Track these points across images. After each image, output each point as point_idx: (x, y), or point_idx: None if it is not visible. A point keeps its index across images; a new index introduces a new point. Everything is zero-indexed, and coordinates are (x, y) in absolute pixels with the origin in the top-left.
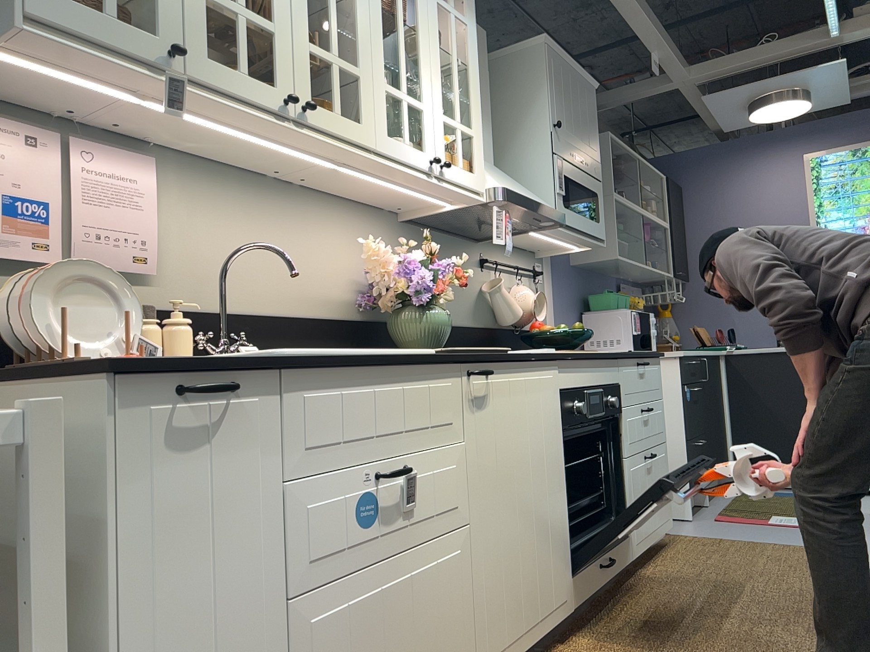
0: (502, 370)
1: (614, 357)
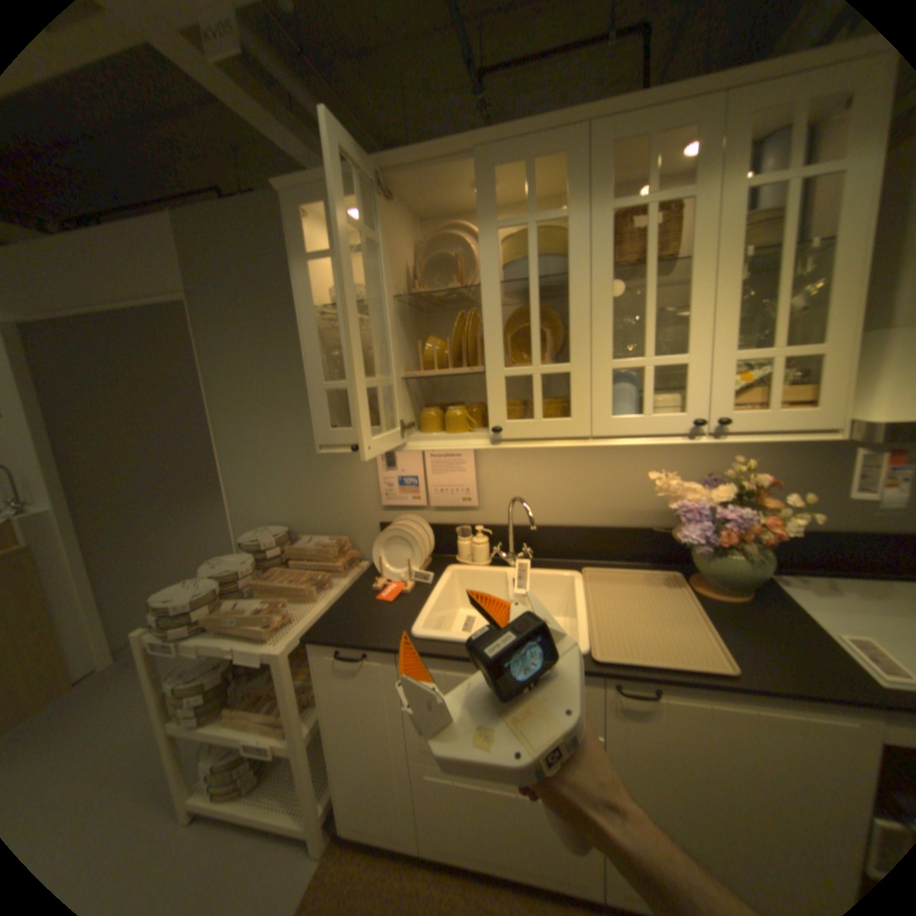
0: (696, 695)
1: None
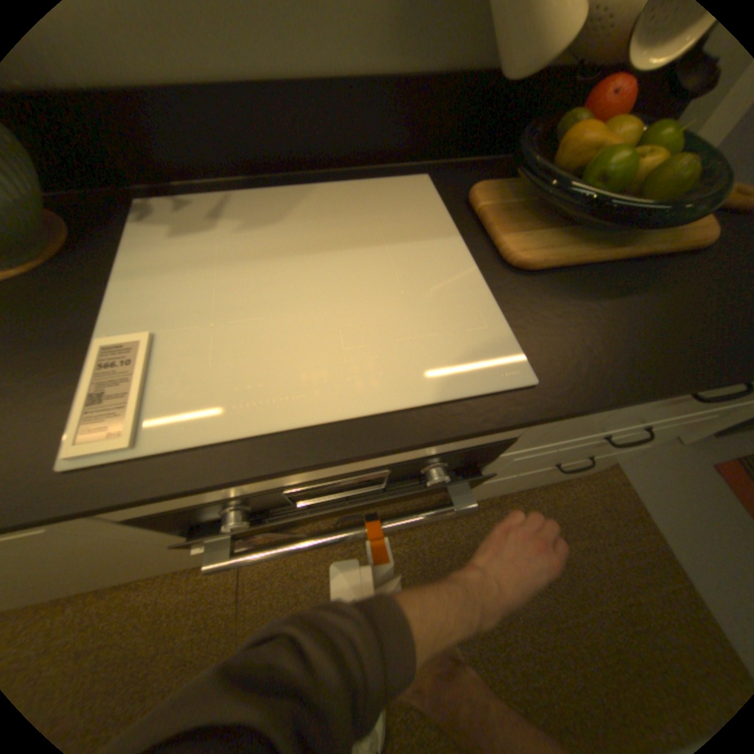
0: None
1: (482, 434)
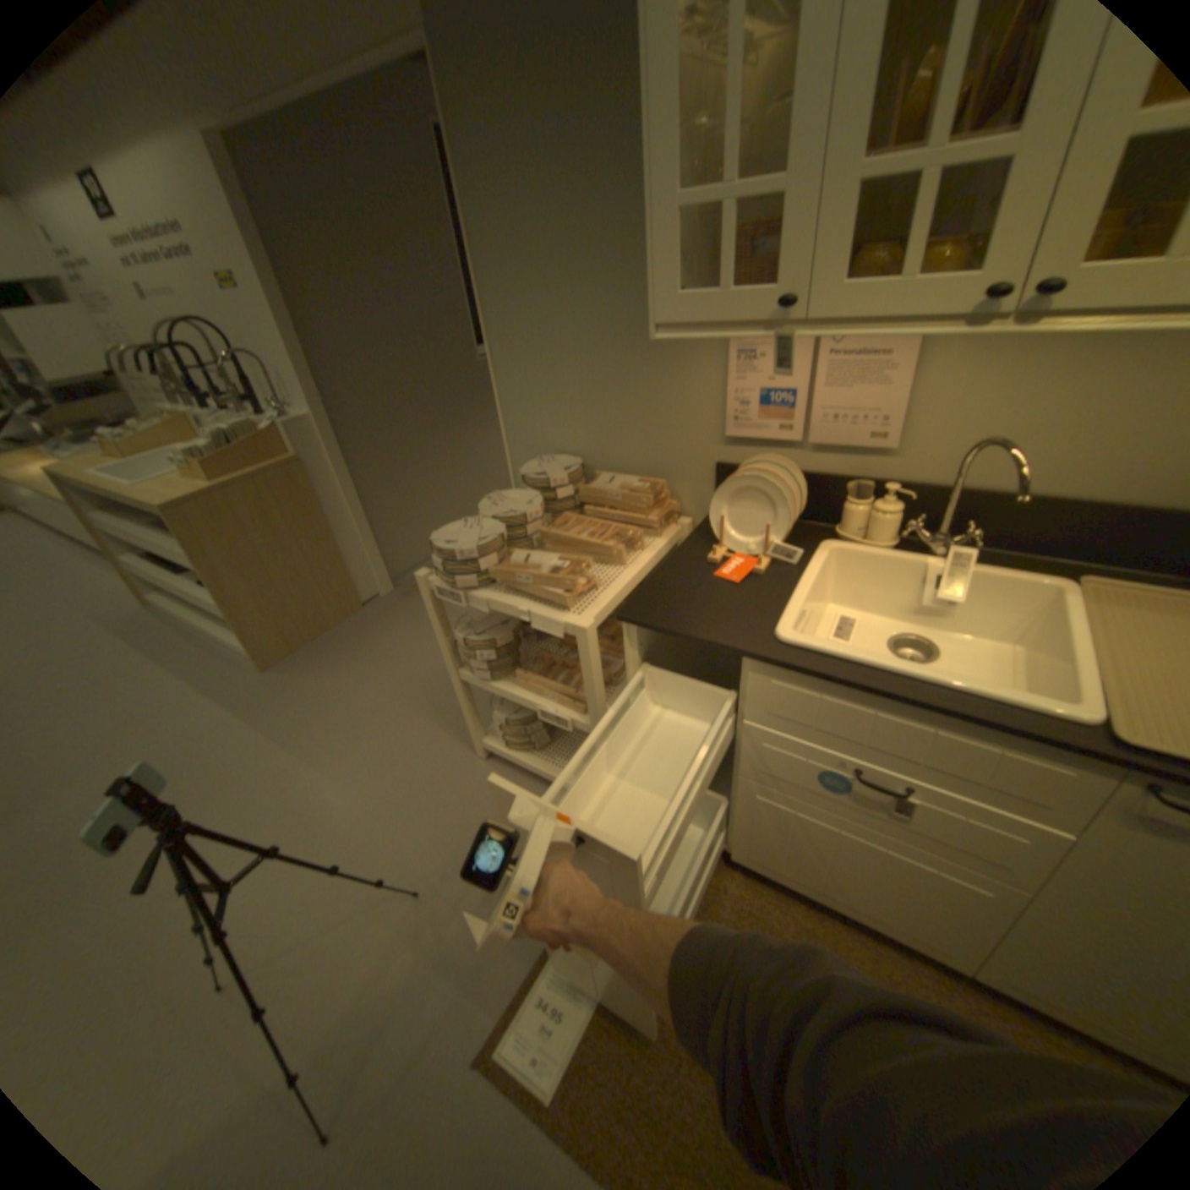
0: None
1: None
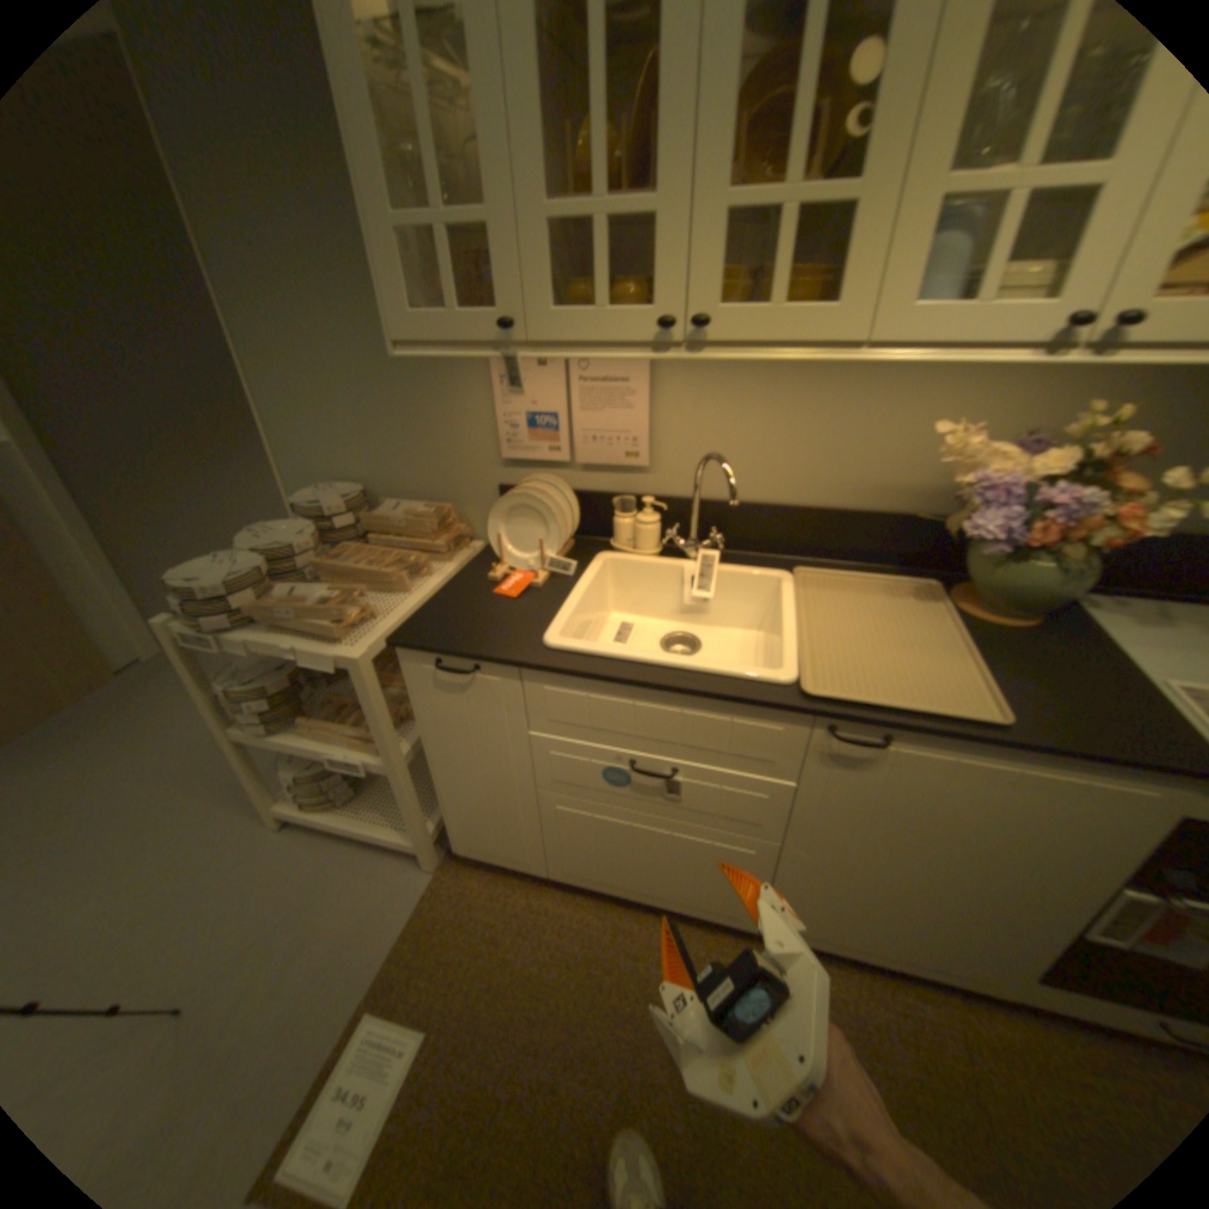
0: (940, 744)
1: None
